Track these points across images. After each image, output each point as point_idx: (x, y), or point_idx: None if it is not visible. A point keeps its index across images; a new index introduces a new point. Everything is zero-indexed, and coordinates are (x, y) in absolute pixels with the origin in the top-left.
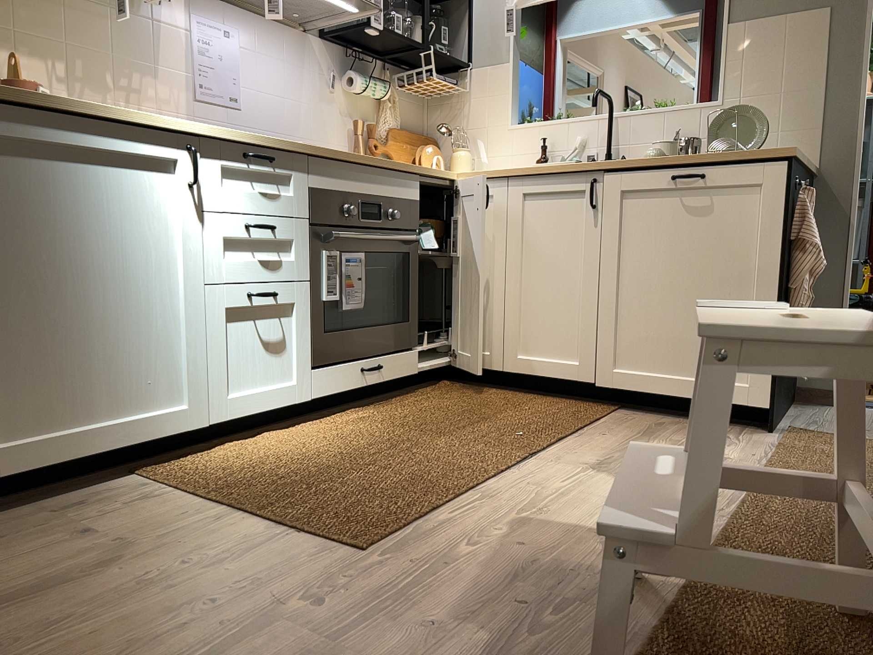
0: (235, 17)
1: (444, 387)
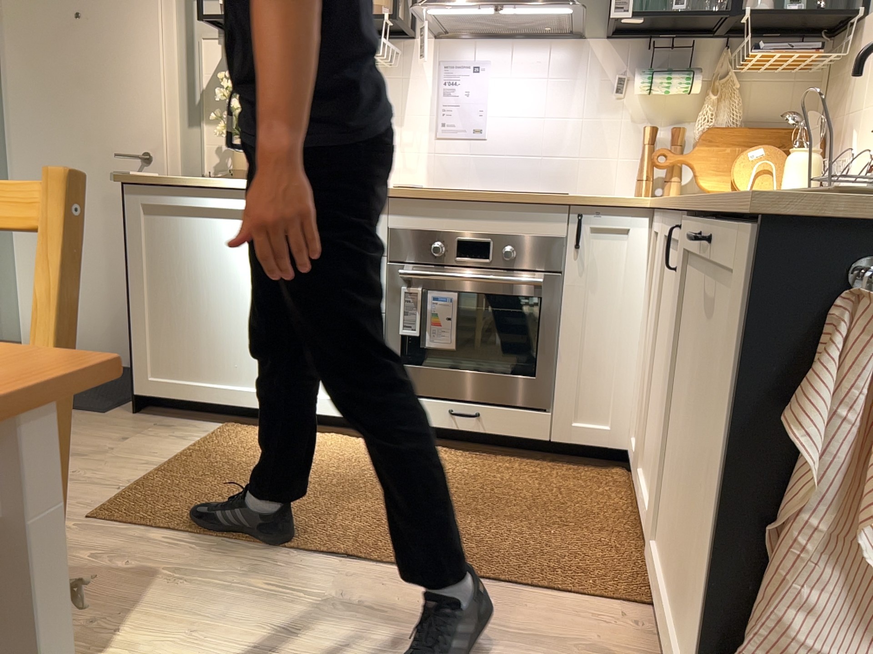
0: (485, 48)
1: (600, 474)
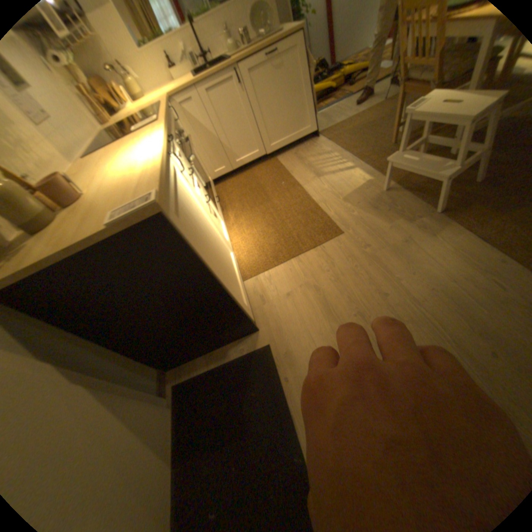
0: None
1: (218, 190)
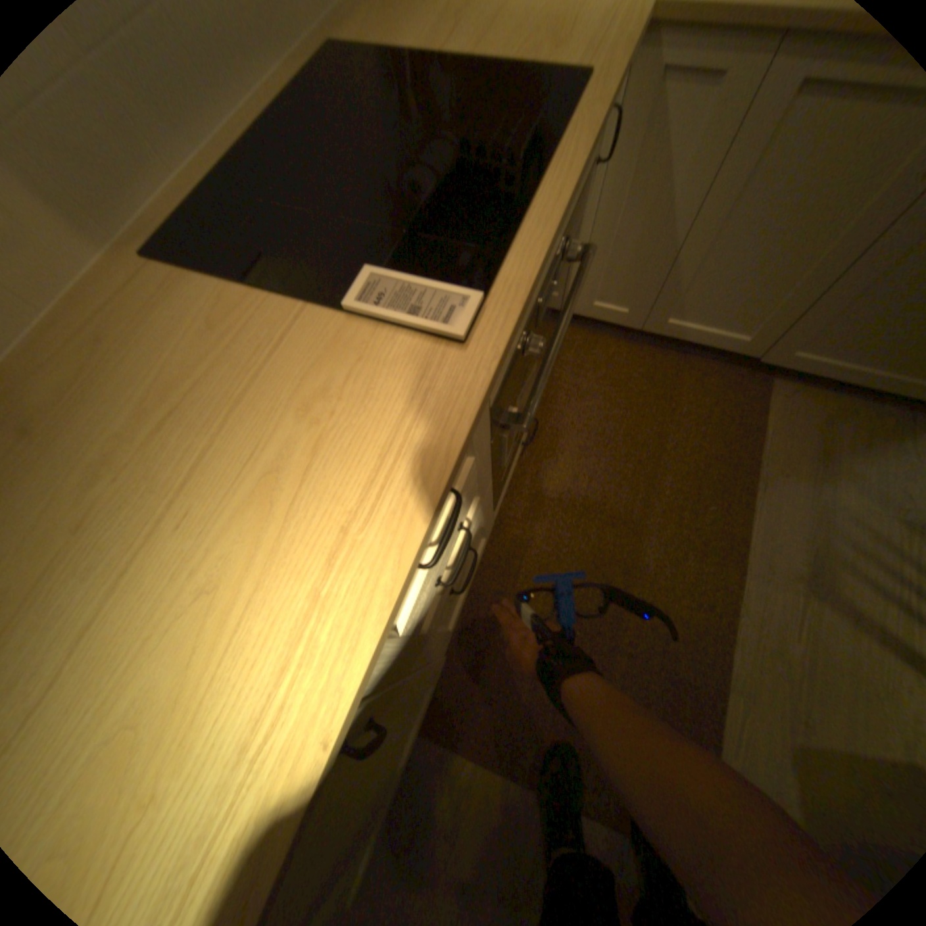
0: None
1: (565, 346)
